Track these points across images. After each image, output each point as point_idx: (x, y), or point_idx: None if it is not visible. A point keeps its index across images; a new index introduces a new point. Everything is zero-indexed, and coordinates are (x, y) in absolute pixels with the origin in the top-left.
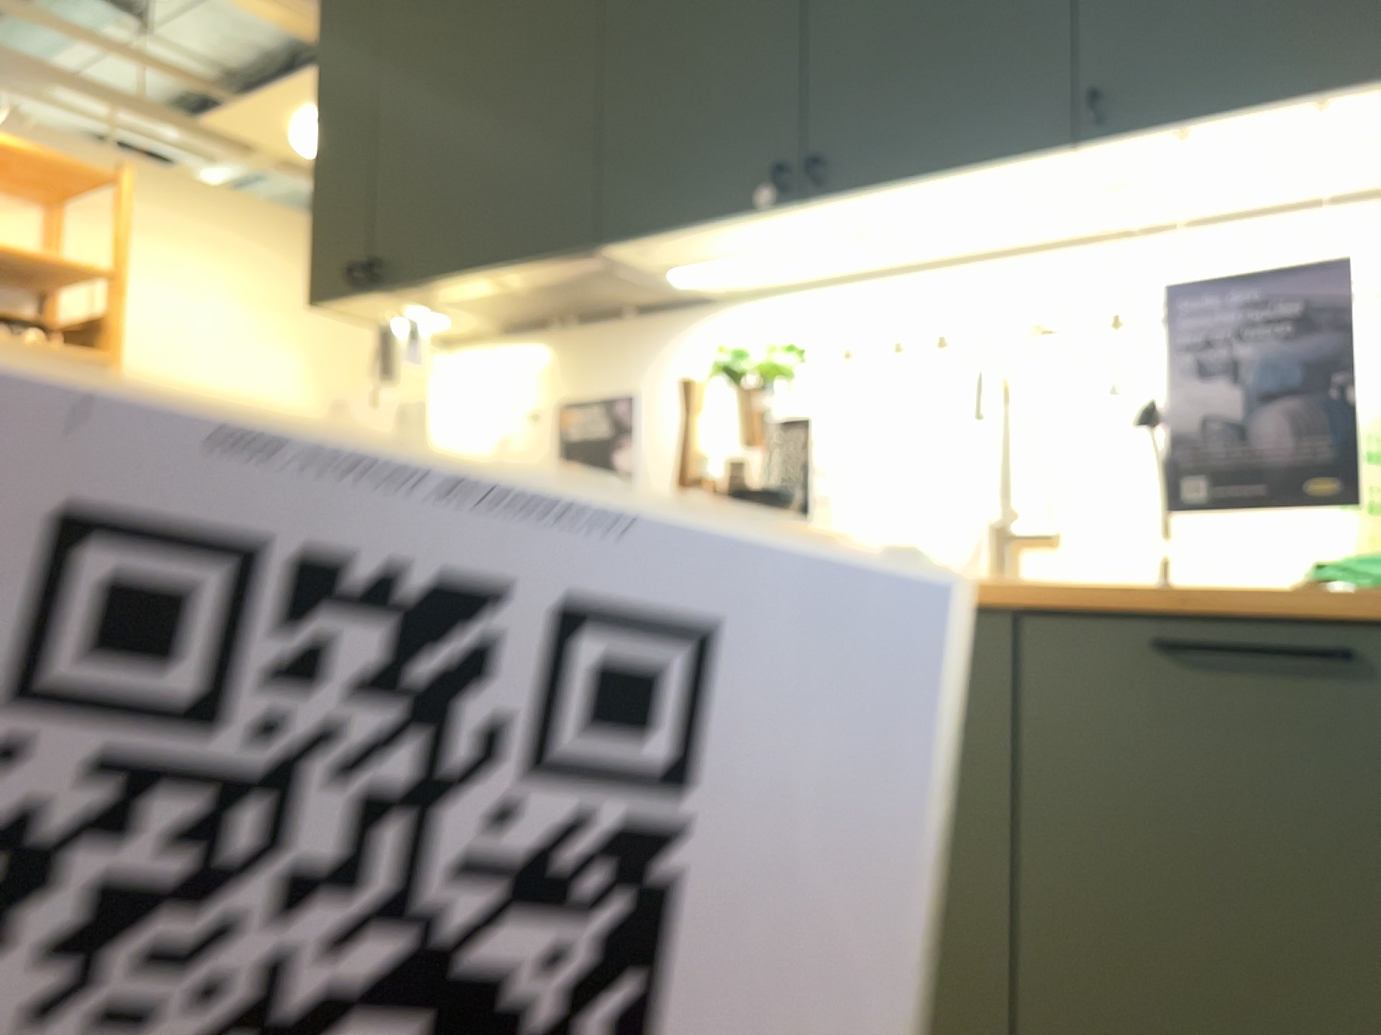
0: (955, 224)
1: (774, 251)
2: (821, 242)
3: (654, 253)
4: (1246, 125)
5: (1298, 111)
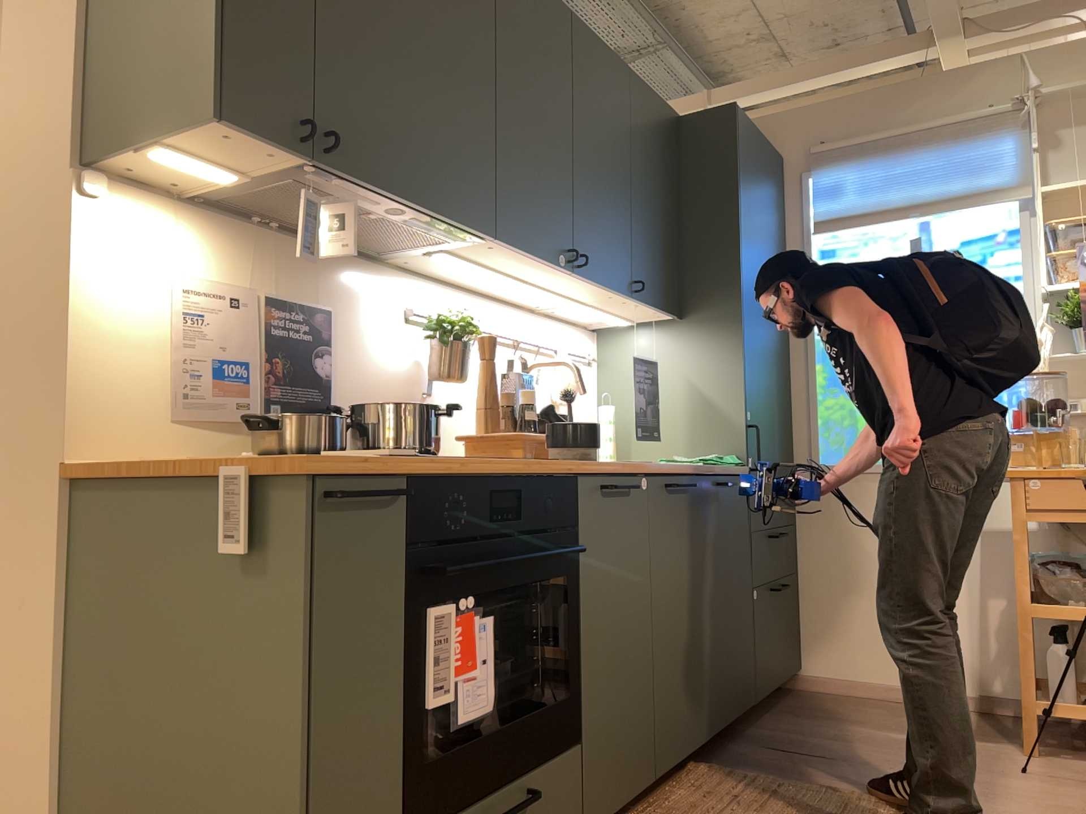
0: (551, 292)
1: (497, 269)
2: (515, 275)
3: (483, 247)
4: (644, 307)
5: (655, 310)
